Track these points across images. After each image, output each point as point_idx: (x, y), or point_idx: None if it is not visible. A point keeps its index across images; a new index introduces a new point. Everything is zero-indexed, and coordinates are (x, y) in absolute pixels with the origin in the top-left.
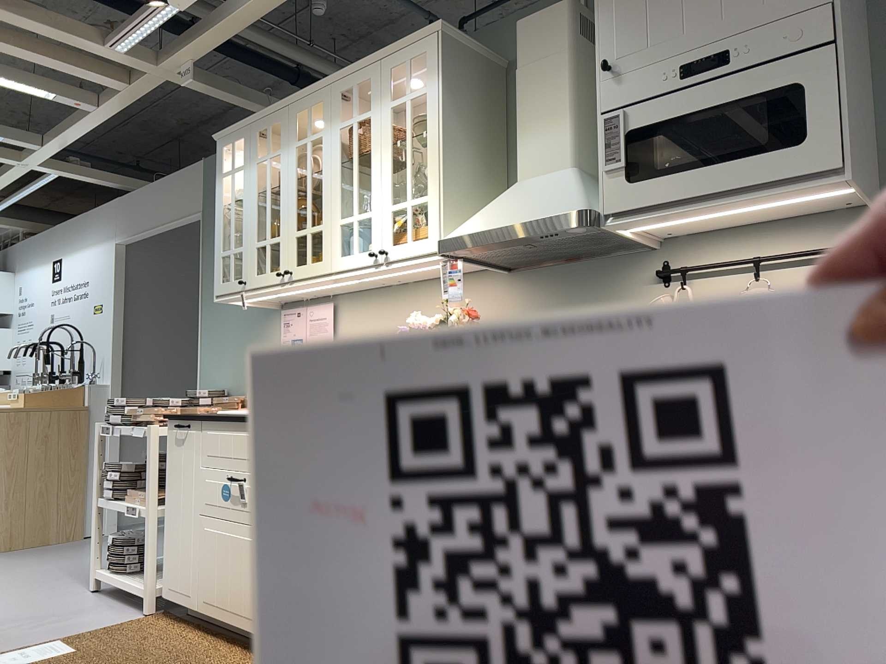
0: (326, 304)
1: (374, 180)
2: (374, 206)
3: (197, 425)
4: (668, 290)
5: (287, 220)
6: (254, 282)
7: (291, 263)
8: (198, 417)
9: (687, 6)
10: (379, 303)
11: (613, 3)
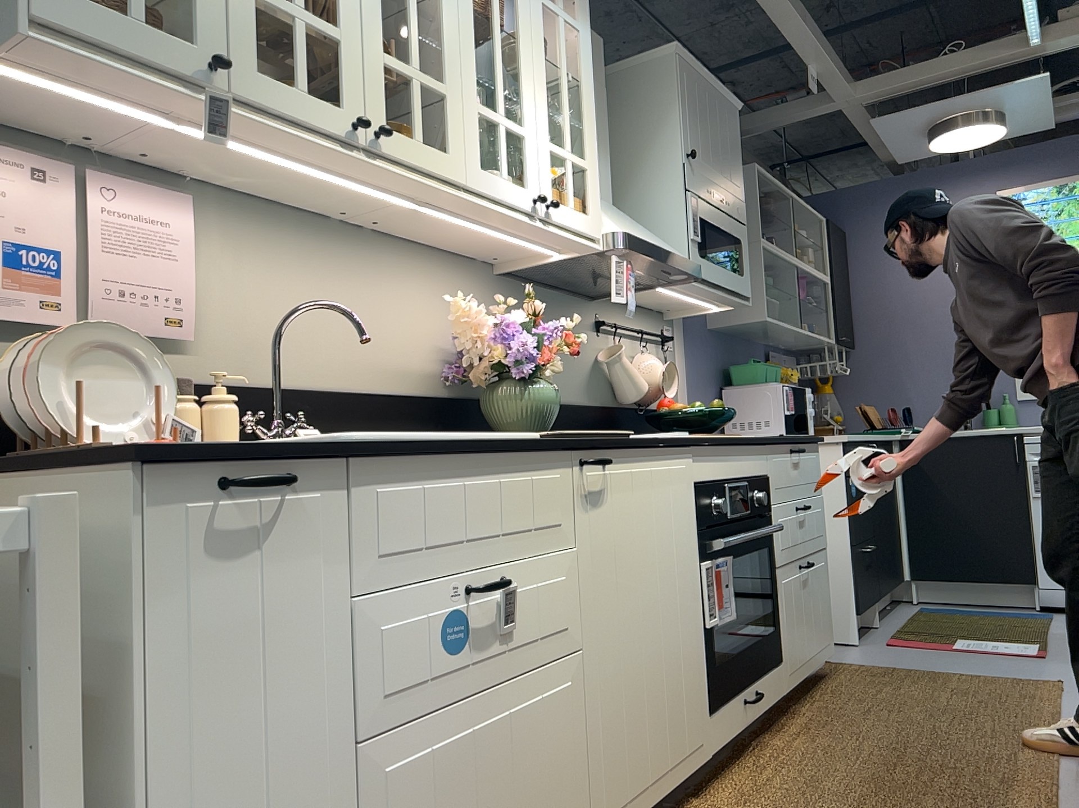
0: (171, 191)
1: (528, 87)
2: (529, 125)
3: (322, 474)
4: (602, 339)
5: (359, 8)
6: (253, 86)
7: (376, 113)
8: (348, 446)
9: (713, 151)
10: (306, 242)
11: (689, 107)
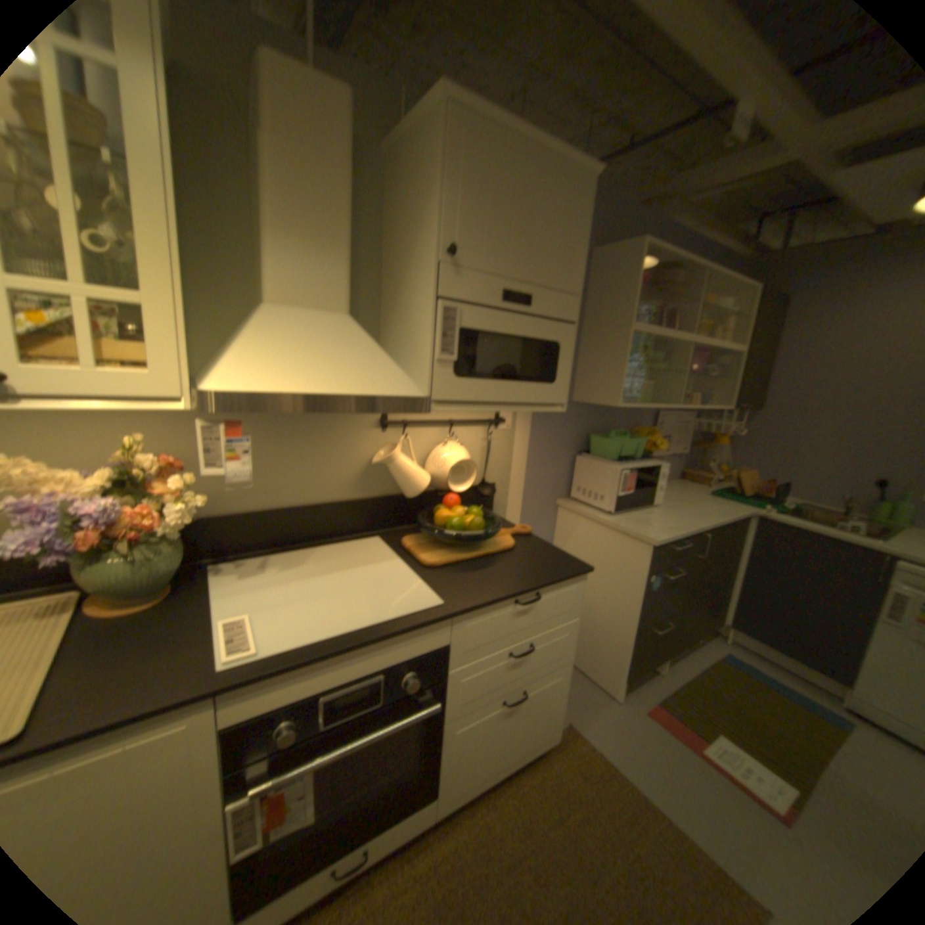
0: None
1: None
2: None
3: None
4: (387, 434)
5: None
6: None
7: None
8: None
9: (517, 234)
10: None
11: (464, 176)
